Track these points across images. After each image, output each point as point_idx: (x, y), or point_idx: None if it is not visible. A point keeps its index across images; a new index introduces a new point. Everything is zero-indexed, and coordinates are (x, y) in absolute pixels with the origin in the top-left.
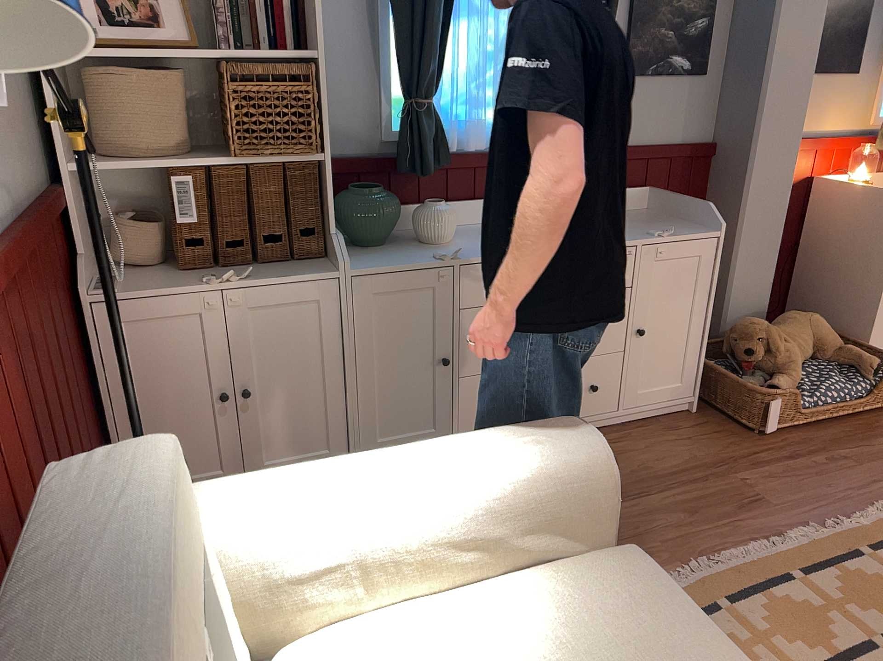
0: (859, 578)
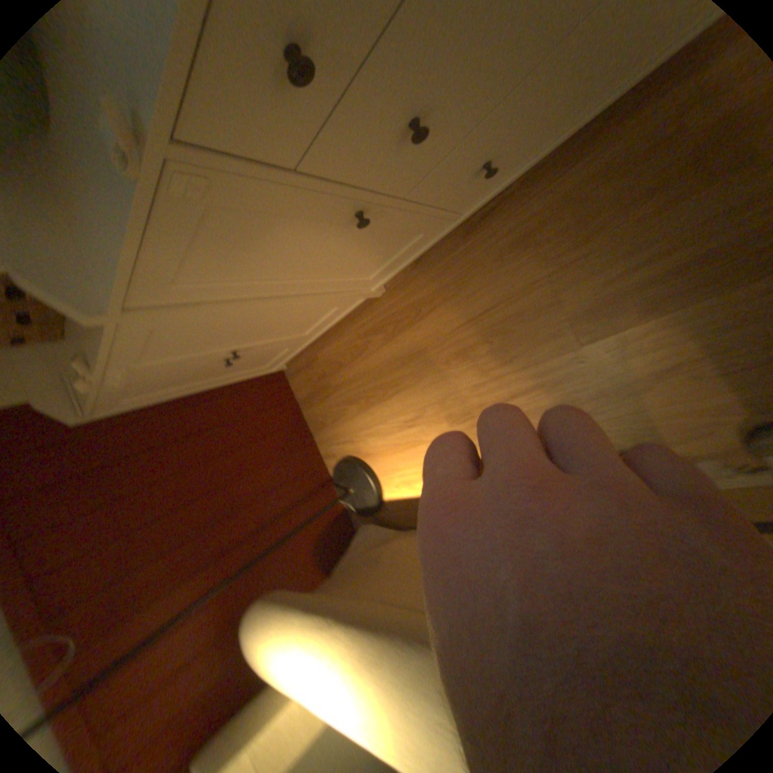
0: None
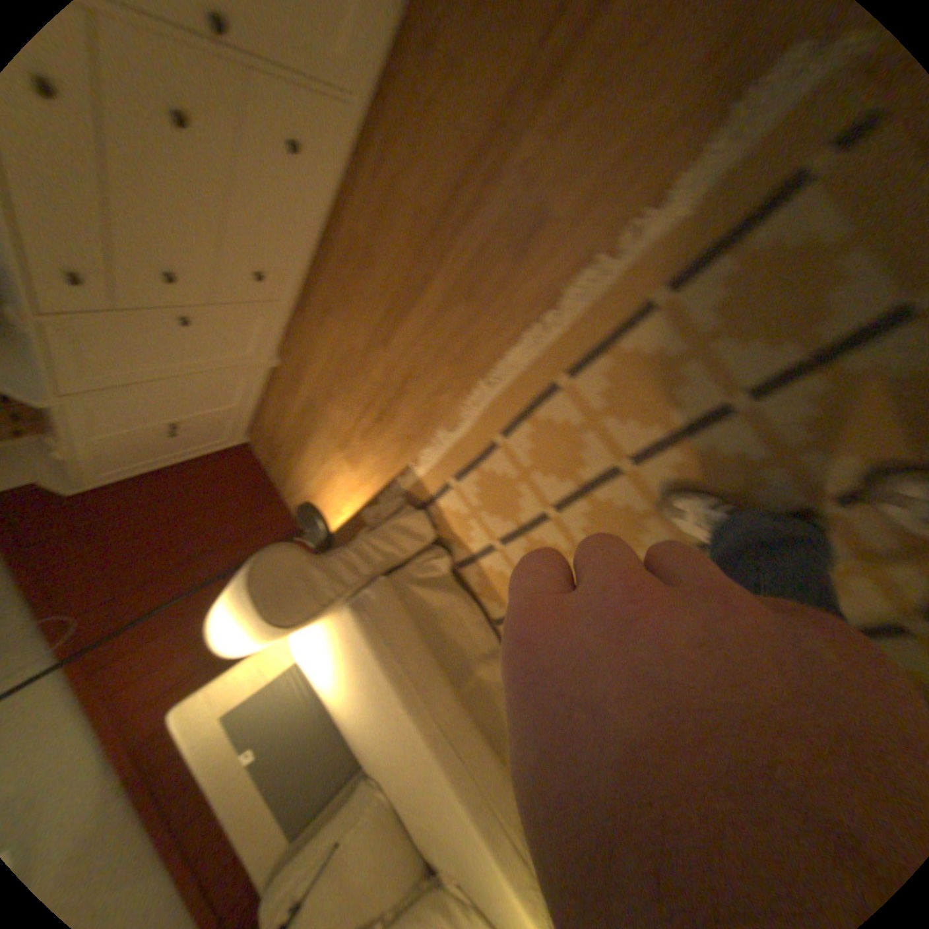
0: (630, 358)
